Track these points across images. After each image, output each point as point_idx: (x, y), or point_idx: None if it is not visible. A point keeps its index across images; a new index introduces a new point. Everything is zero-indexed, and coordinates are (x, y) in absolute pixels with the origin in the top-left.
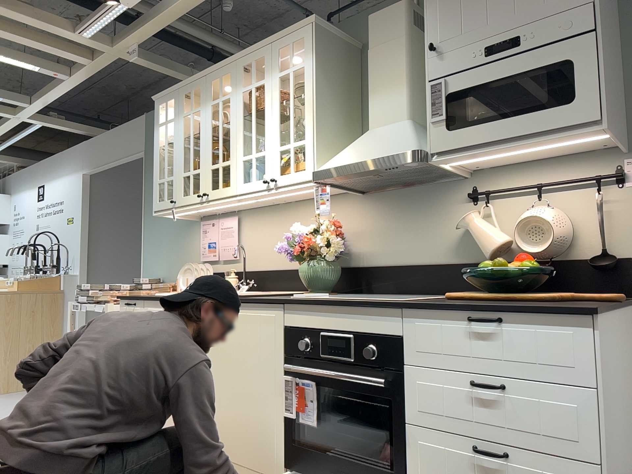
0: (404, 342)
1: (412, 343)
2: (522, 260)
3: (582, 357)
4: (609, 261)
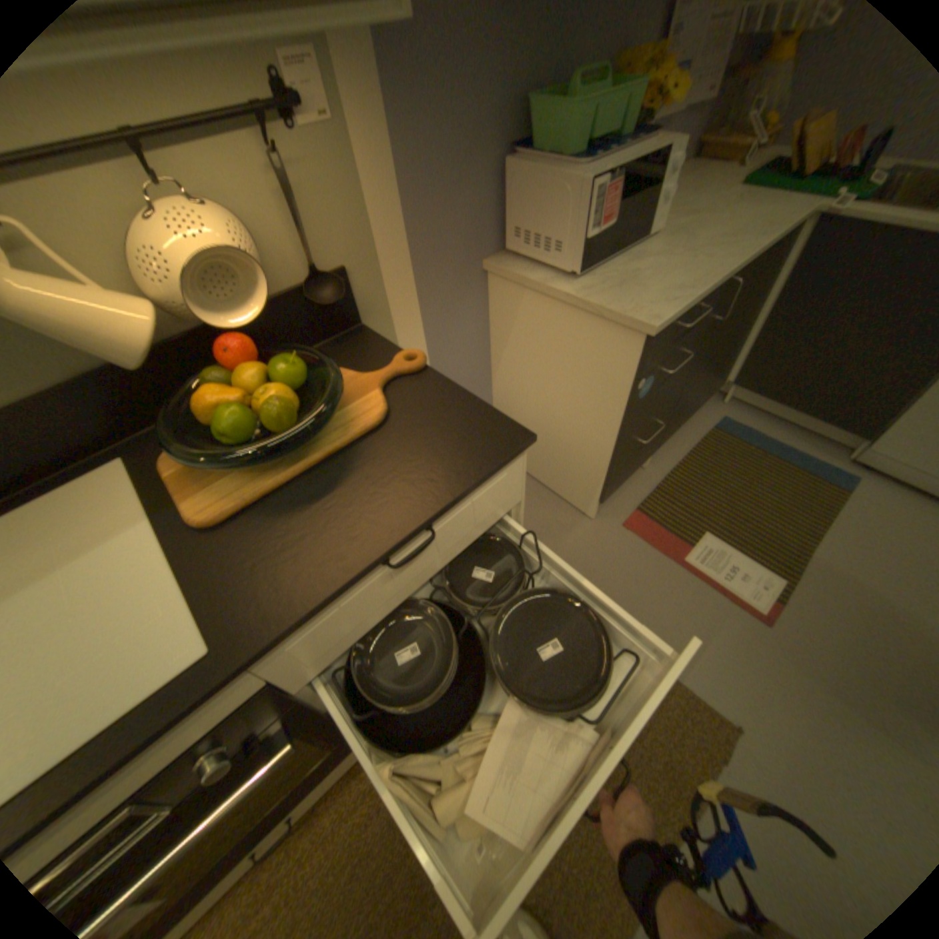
0: (273, 684)
1: (292, 670)
2: (252, 358)
3: (512, 488)
4: (333, 287)
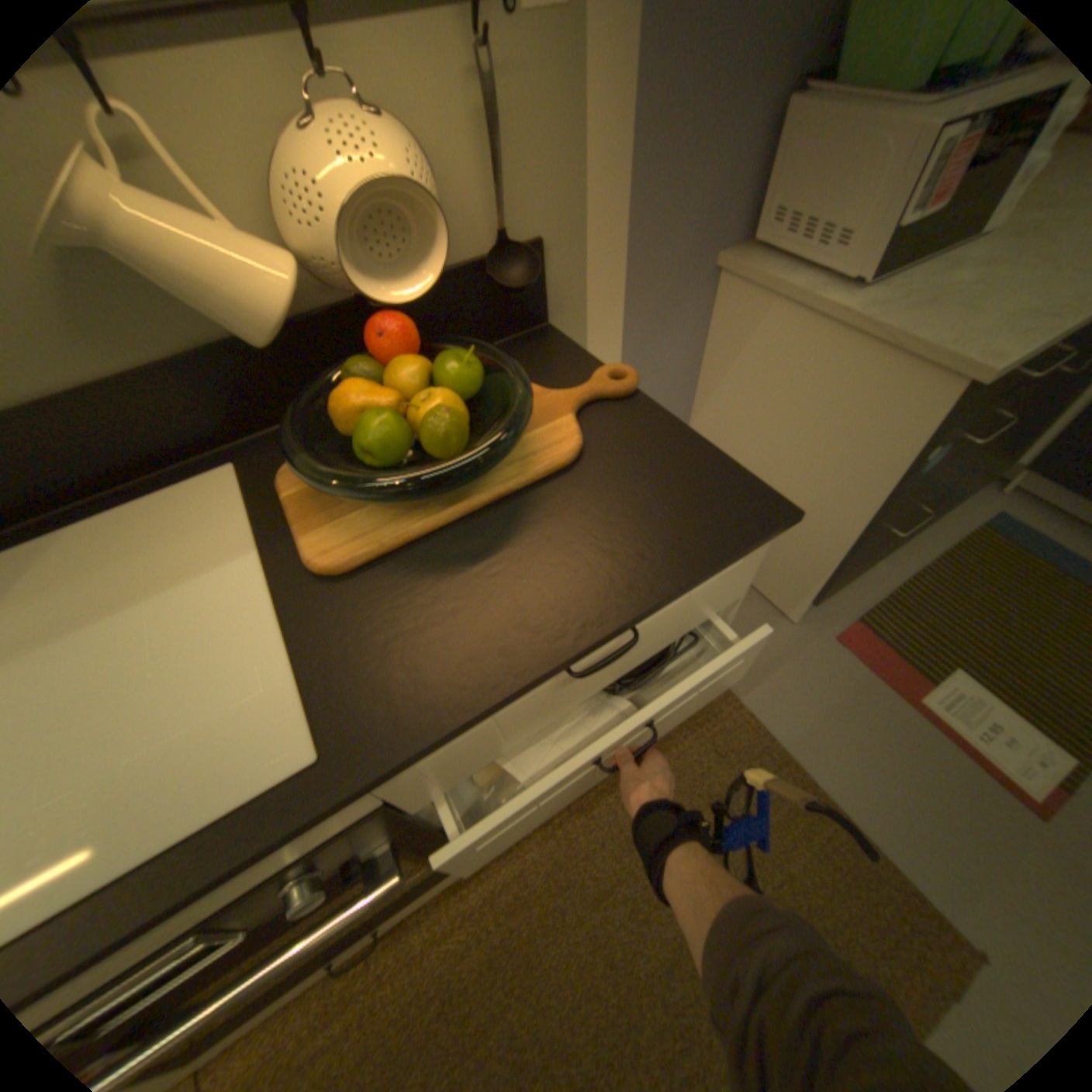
0: (392, 804)
1: (419, 788)
2: (414, 349)
3: (741, 581)
4: (526, 264)
